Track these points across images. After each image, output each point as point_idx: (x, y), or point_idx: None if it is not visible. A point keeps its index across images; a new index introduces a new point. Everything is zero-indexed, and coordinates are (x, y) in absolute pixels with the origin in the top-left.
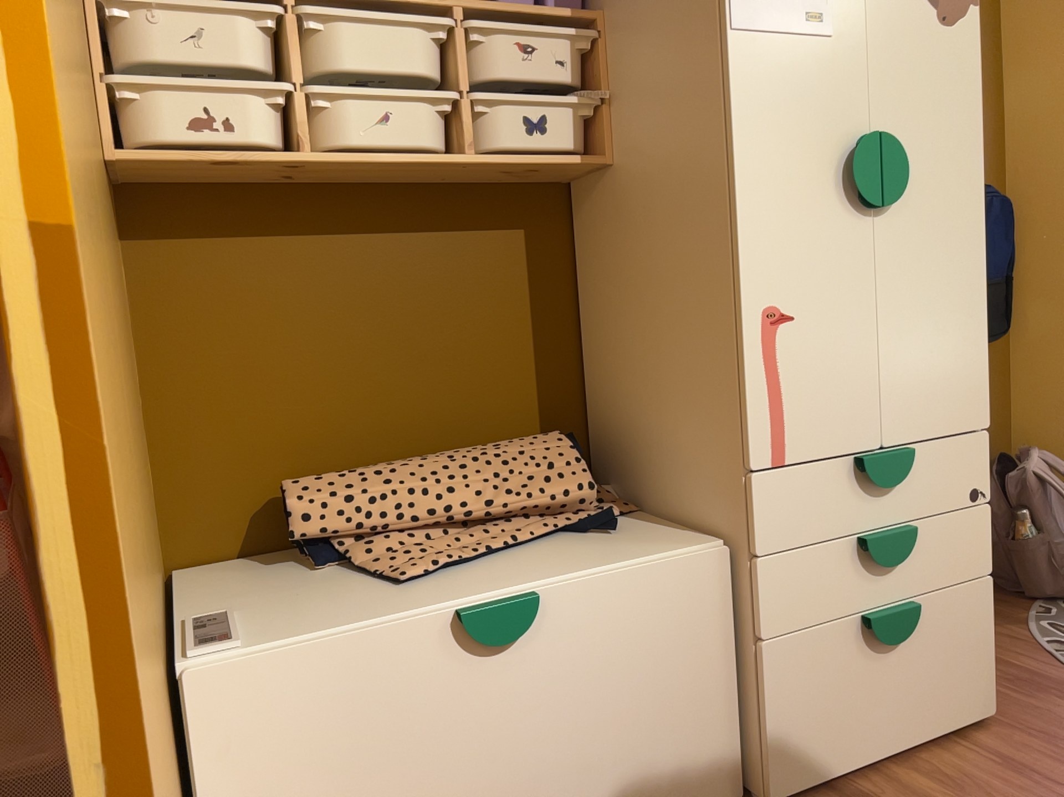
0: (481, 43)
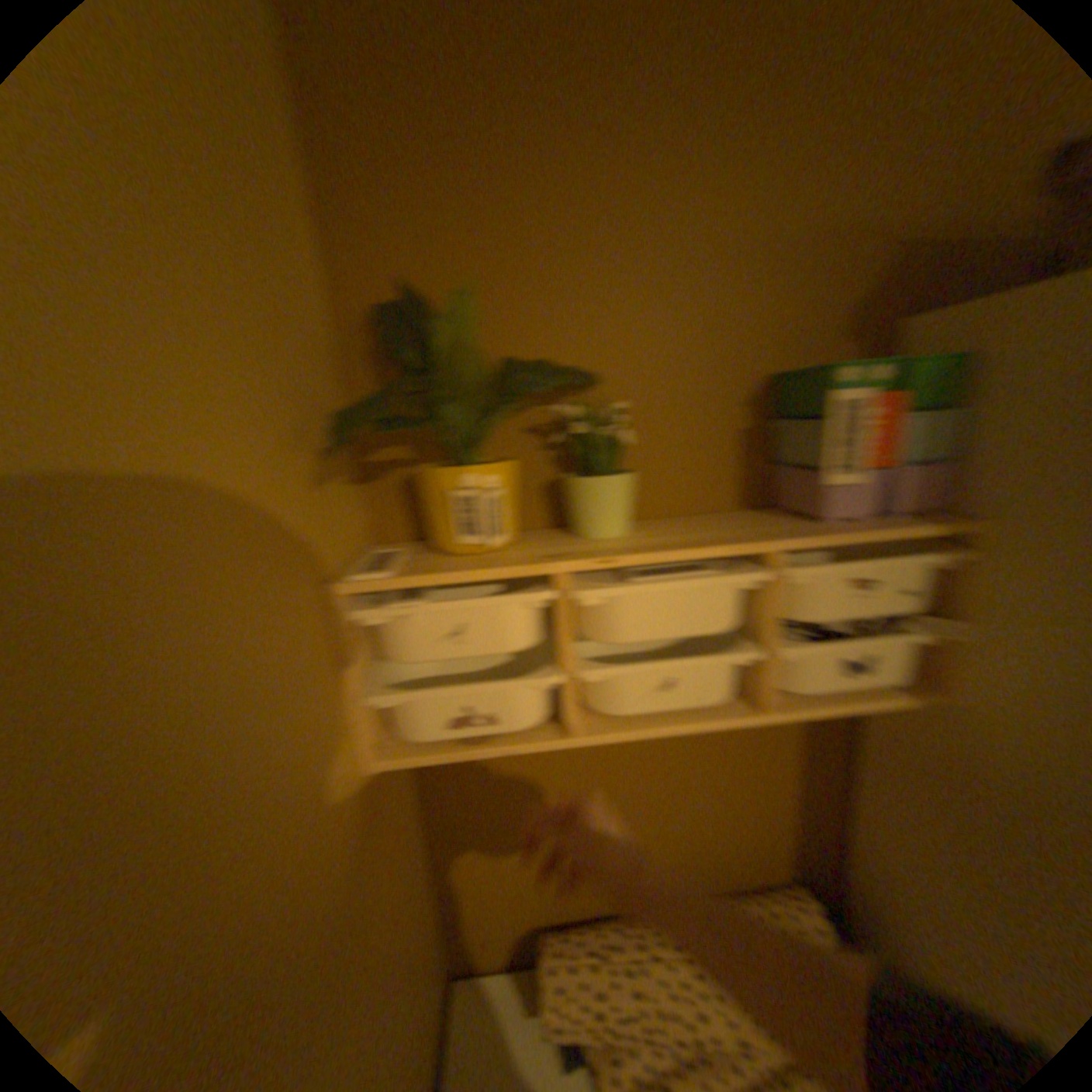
0: (800, 585)
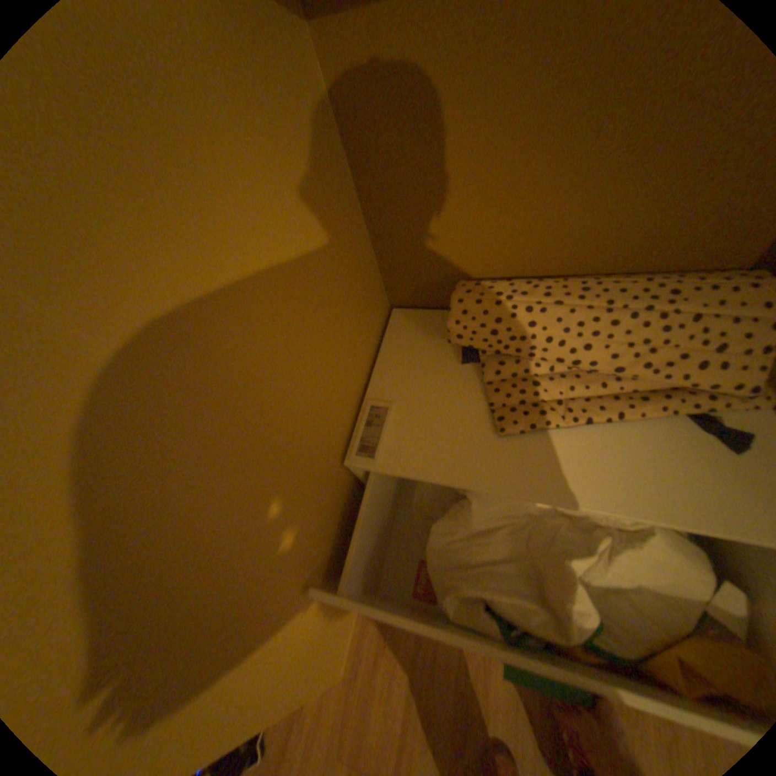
0: None
